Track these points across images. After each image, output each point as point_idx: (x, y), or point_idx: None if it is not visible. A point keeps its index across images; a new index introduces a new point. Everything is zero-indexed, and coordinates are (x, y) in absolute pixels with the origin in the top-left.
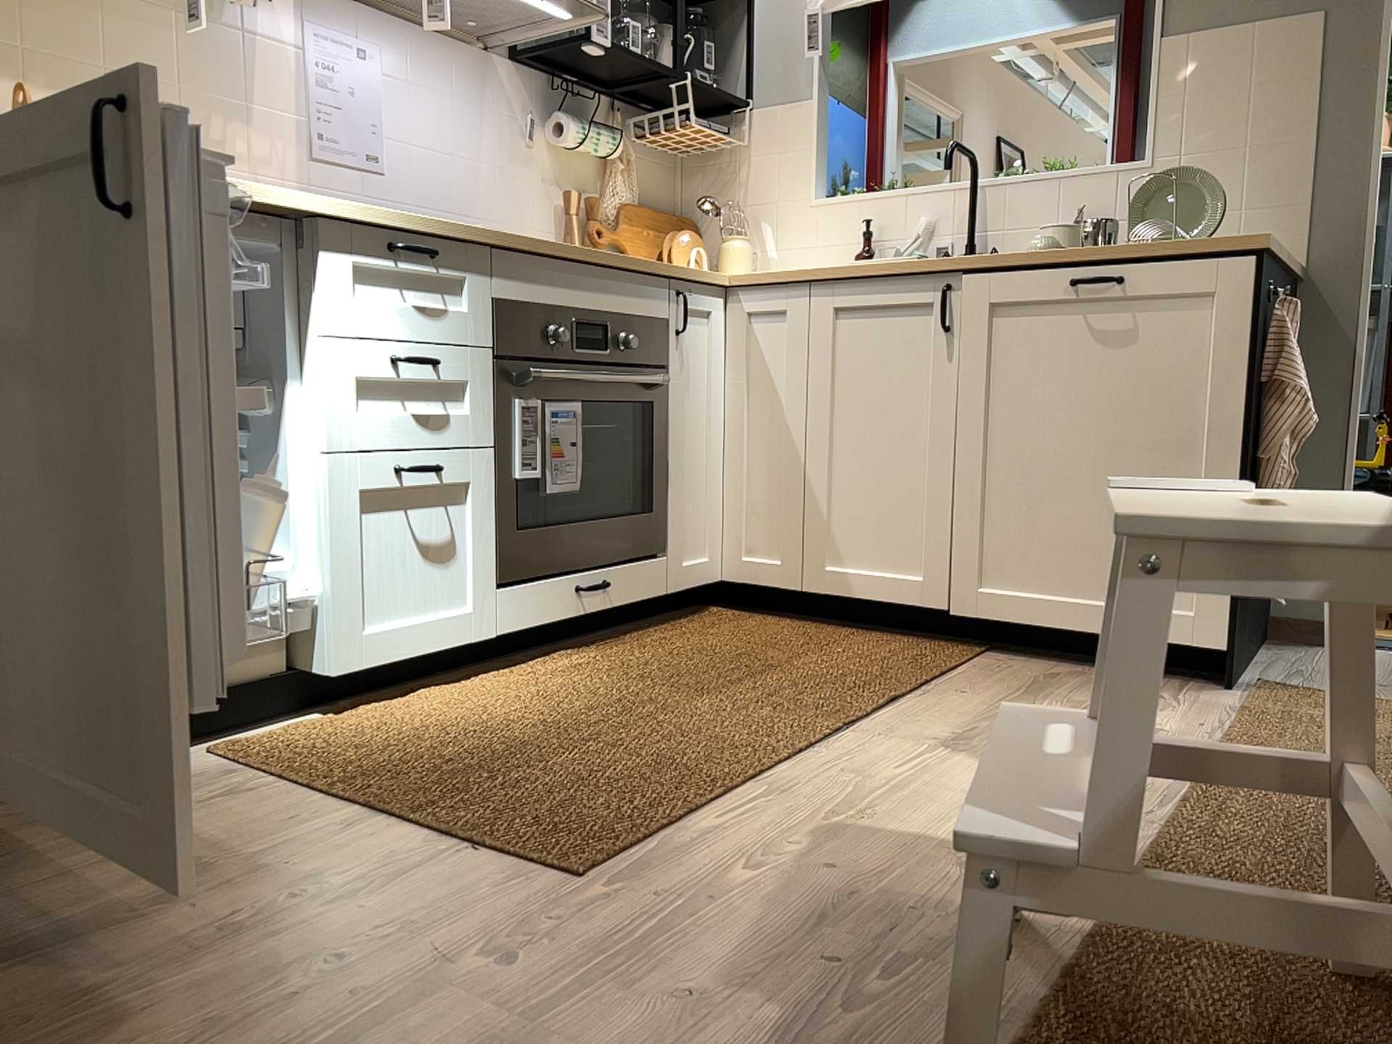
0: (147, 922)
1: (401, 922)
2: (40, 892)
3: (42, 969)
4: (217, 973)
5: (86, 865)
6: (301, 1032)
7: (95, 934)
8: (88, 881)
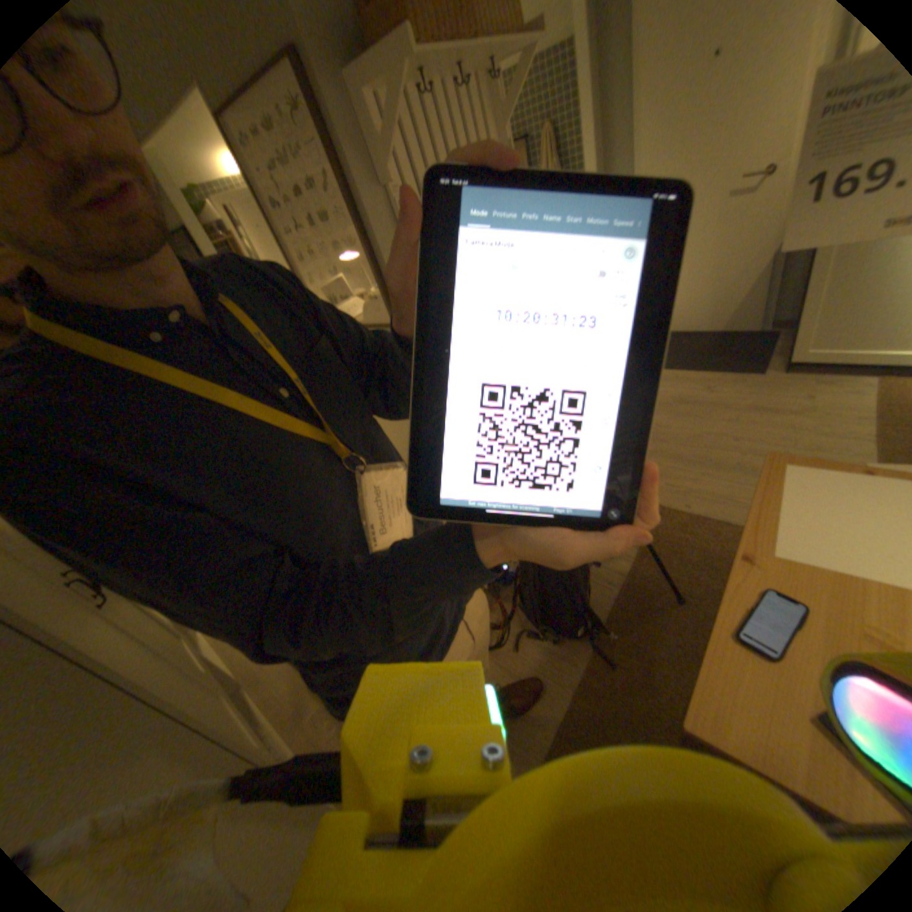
0: (782, 415)
1: (818, 447)
2: (779, 397)
3: (756, 414)
4: (775, 432)
5: (794, 396)
6: (767, 450)
7: (772, 412)
8: (789, 400)
